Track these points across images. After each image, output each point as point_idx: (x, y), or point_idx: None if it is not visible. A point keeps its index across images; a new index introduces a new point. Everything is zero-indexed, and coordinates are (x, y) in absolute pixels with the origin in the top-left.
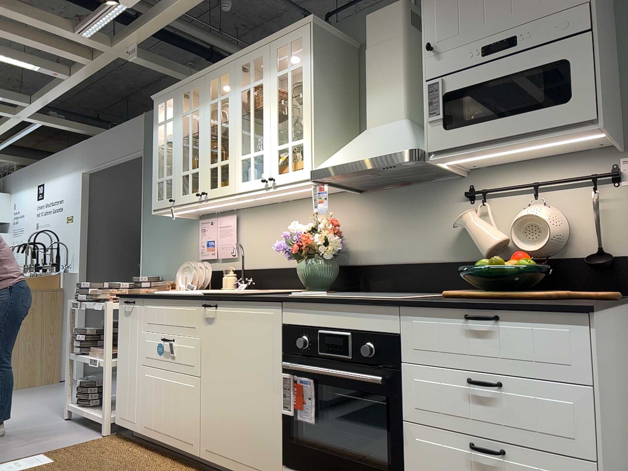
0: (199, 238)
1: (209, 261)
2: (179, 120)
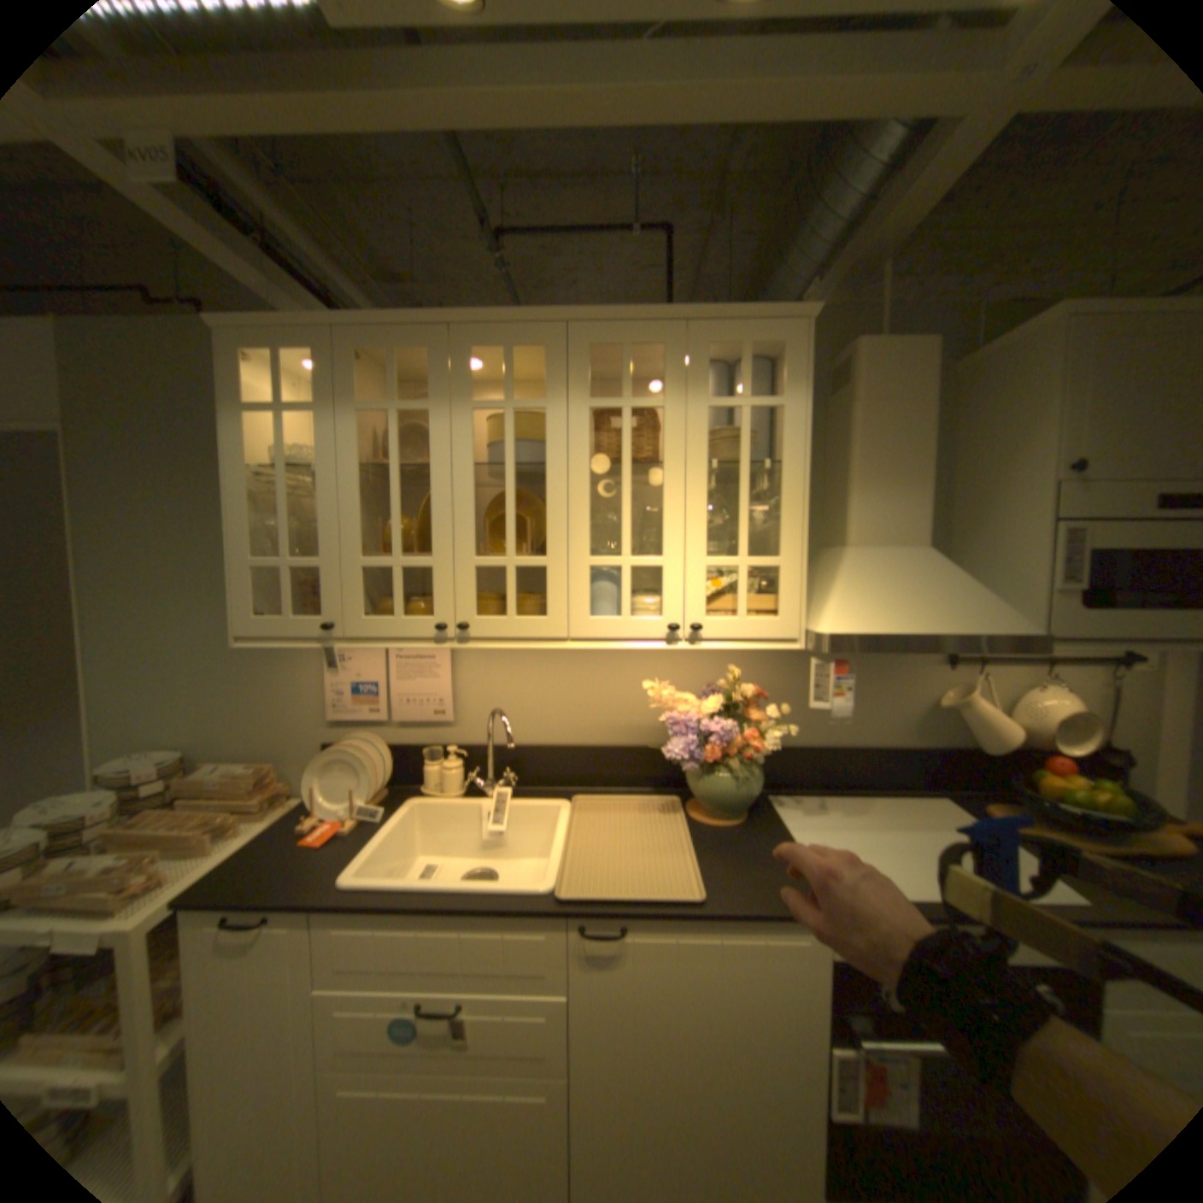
0: (318, 670)
1: (361, 724)
2: (341, 415)
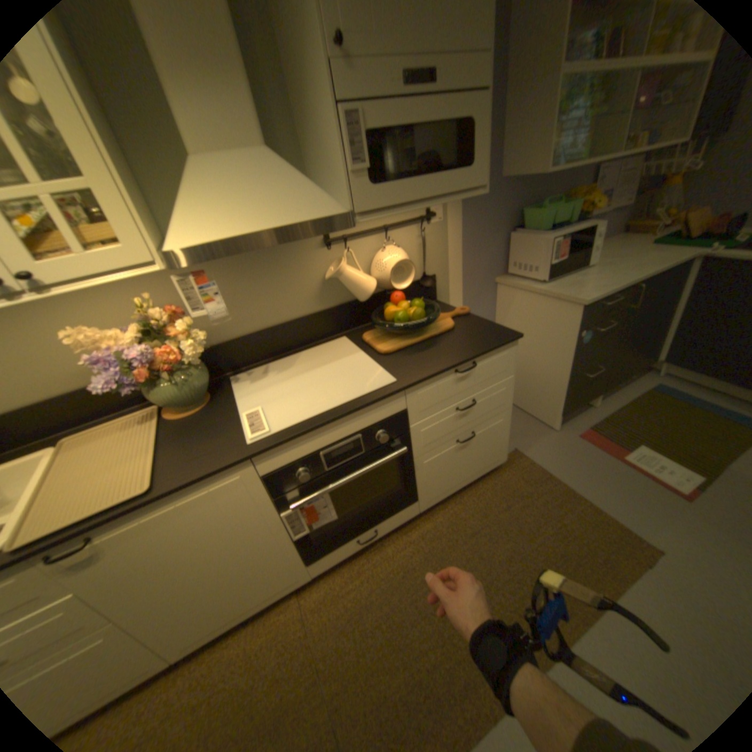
0: None
1: None
2: None
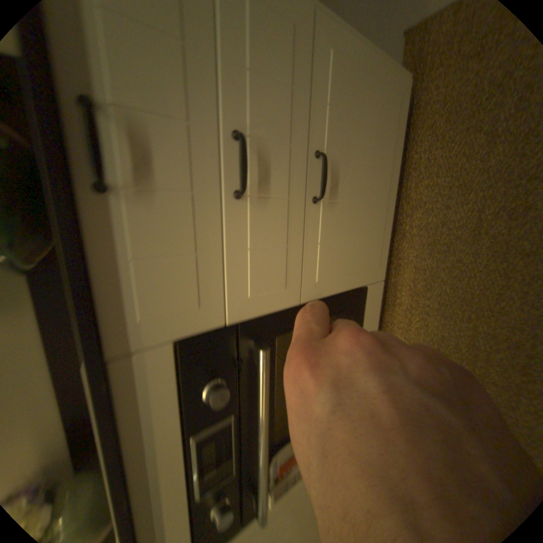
0: None
1: None
2: None
